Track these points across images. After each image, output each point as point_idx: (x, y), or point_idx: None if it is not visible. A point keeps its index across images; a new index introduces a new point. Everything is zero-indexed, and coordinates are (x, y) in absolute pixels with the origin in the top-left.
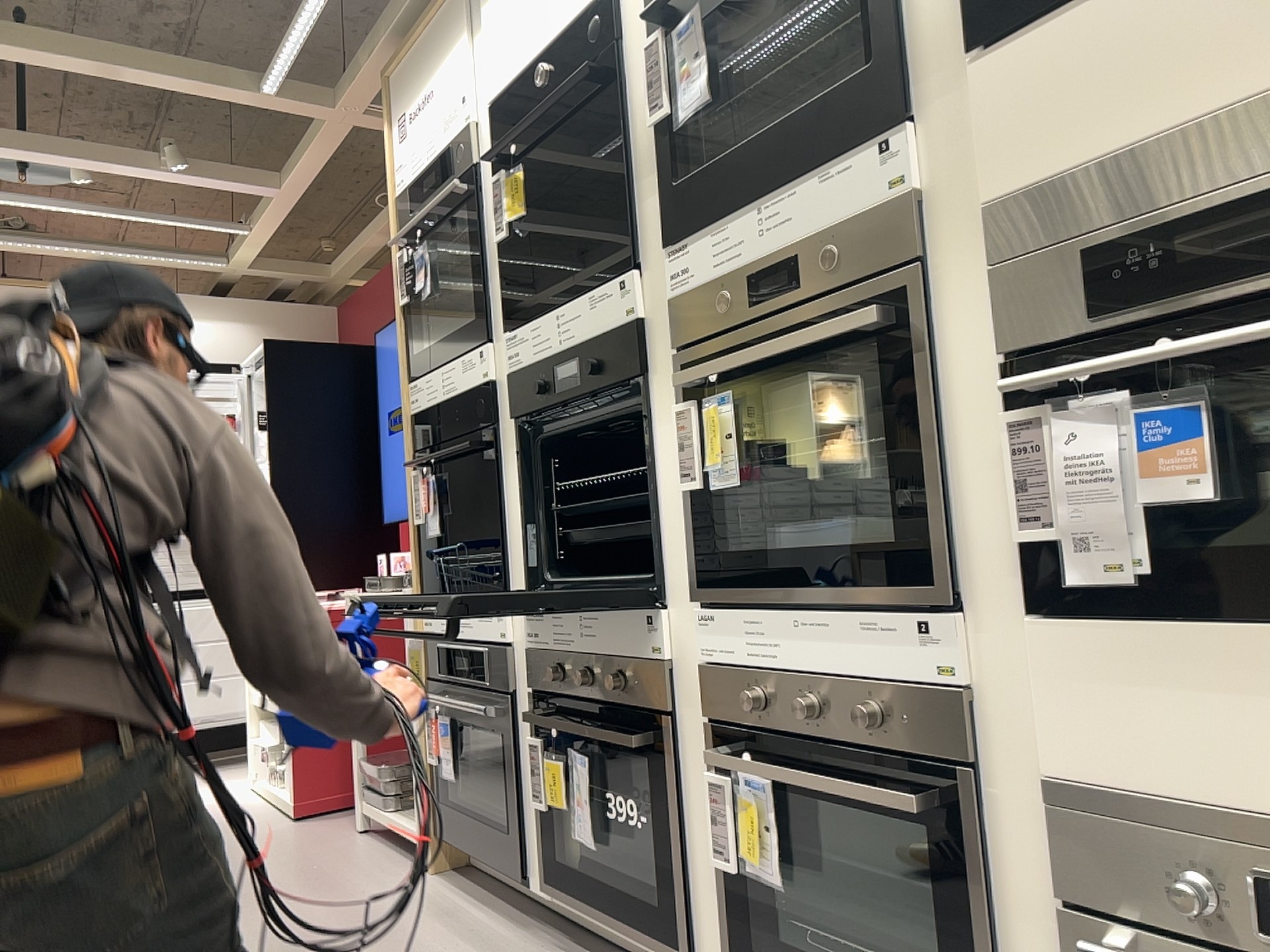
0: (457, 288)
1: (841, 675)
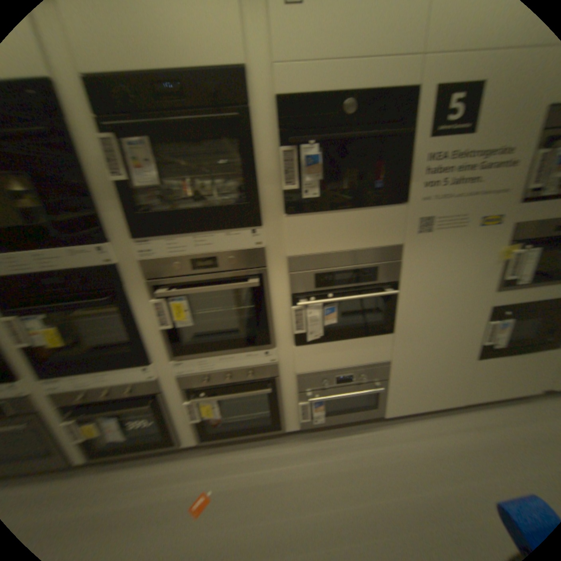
0: None
1: (236, 368)
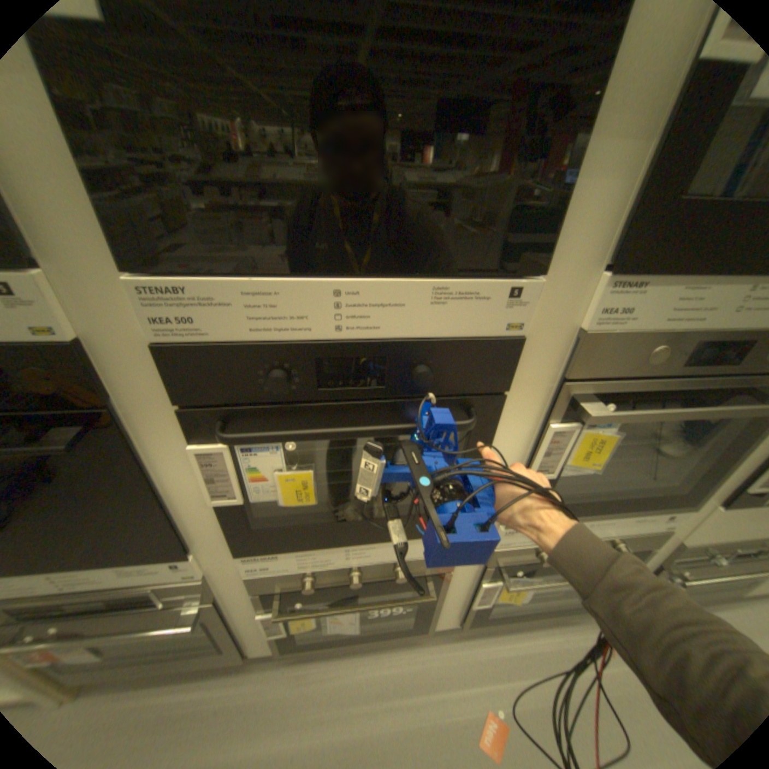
0: None
1: (609, 539)
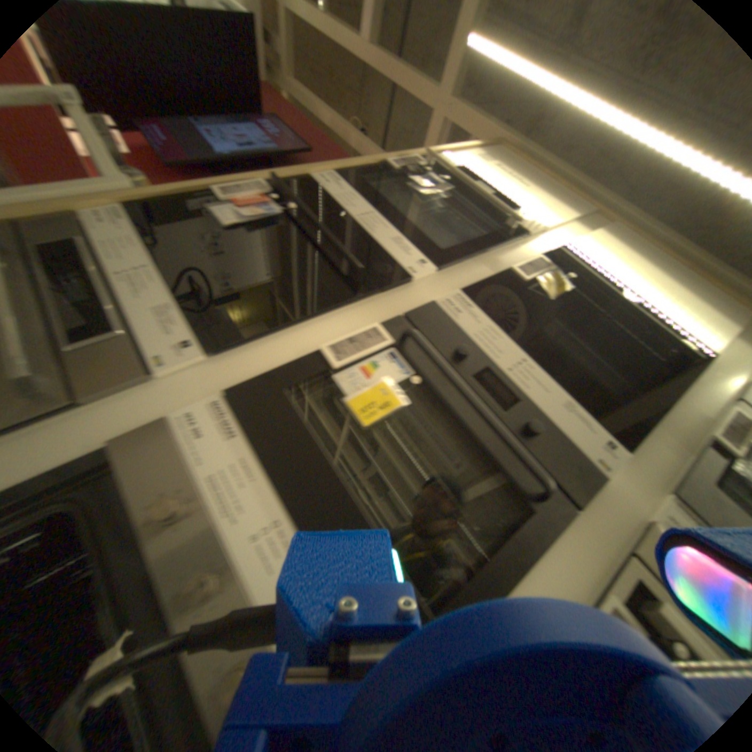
0: (424, 223)
1: None
